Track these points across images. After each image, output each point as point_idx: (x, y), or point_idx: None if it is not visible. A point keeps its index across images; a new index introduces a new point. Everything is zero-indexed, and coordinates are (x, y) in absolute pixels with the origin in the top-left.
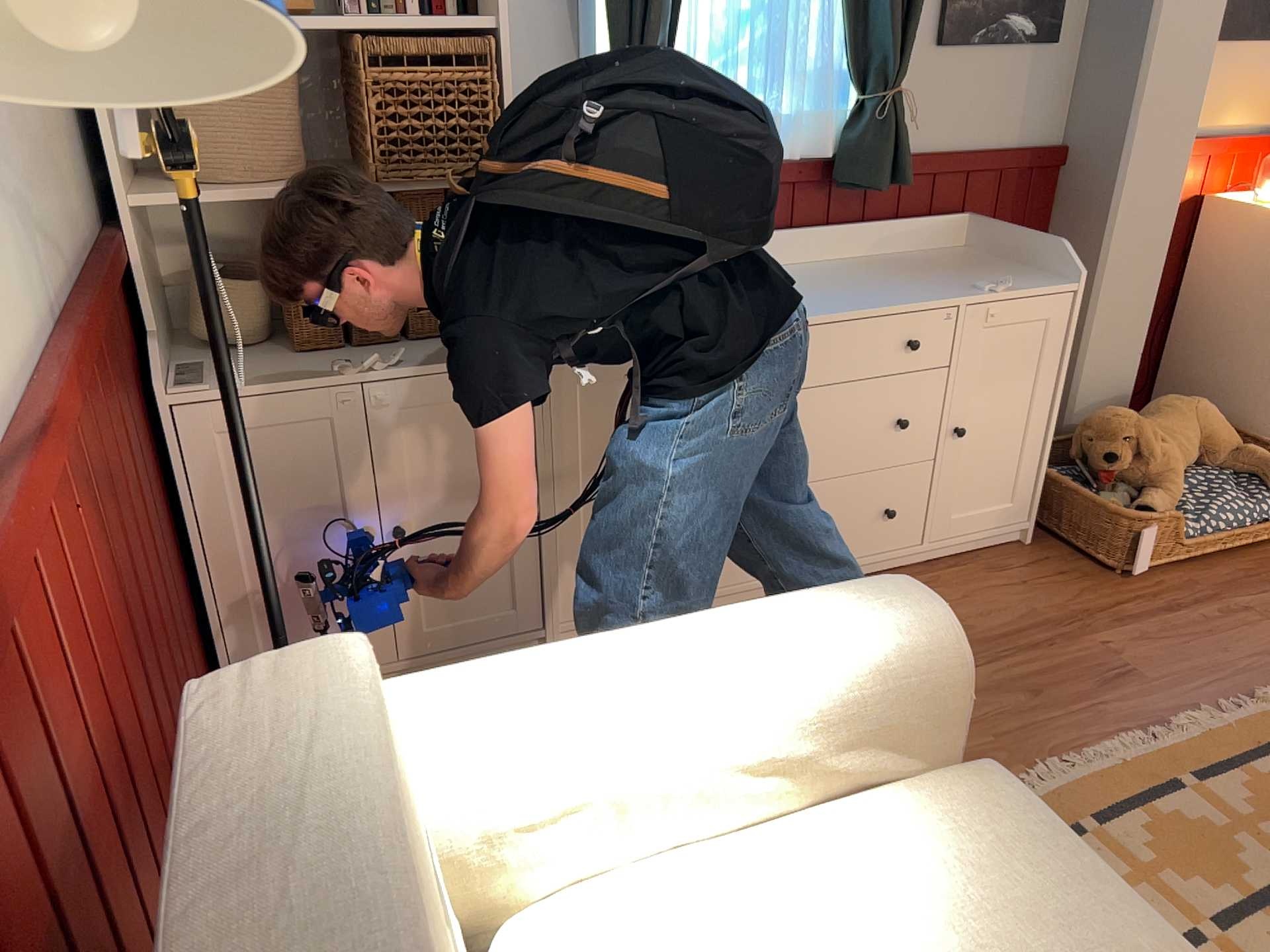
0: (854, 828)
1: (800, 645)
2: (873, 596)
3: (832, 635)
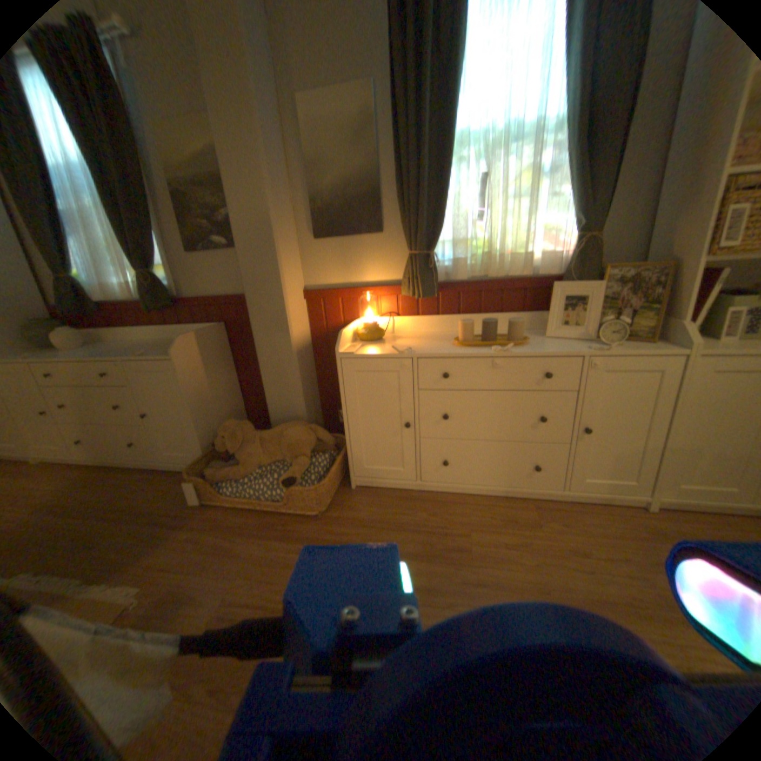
0: None
1: None
2: None
3: None
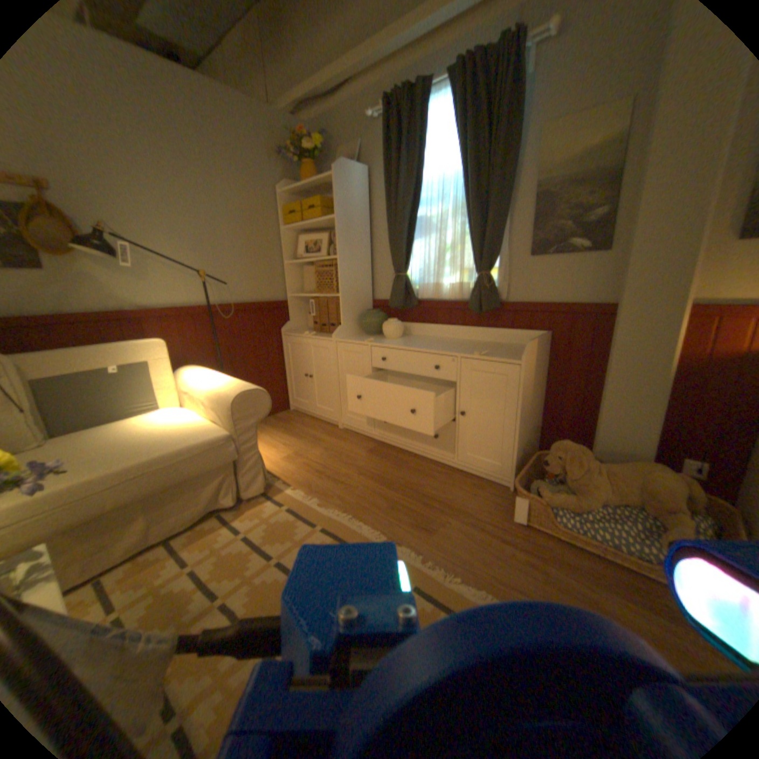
0: (200, 423)
1: (222, 384)
2: (245, 386)
3: (227, 386)
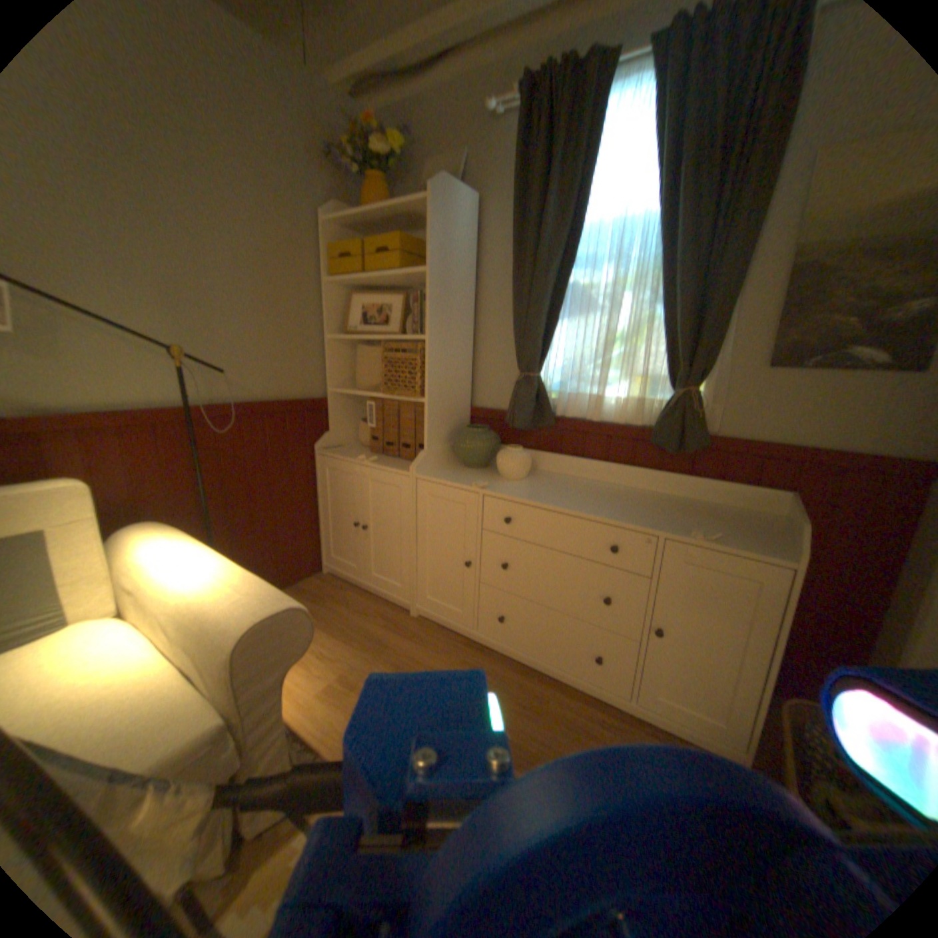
0: (158, 683)
1: (212, 592)
2: (264, 600)
3: (223, 597)
